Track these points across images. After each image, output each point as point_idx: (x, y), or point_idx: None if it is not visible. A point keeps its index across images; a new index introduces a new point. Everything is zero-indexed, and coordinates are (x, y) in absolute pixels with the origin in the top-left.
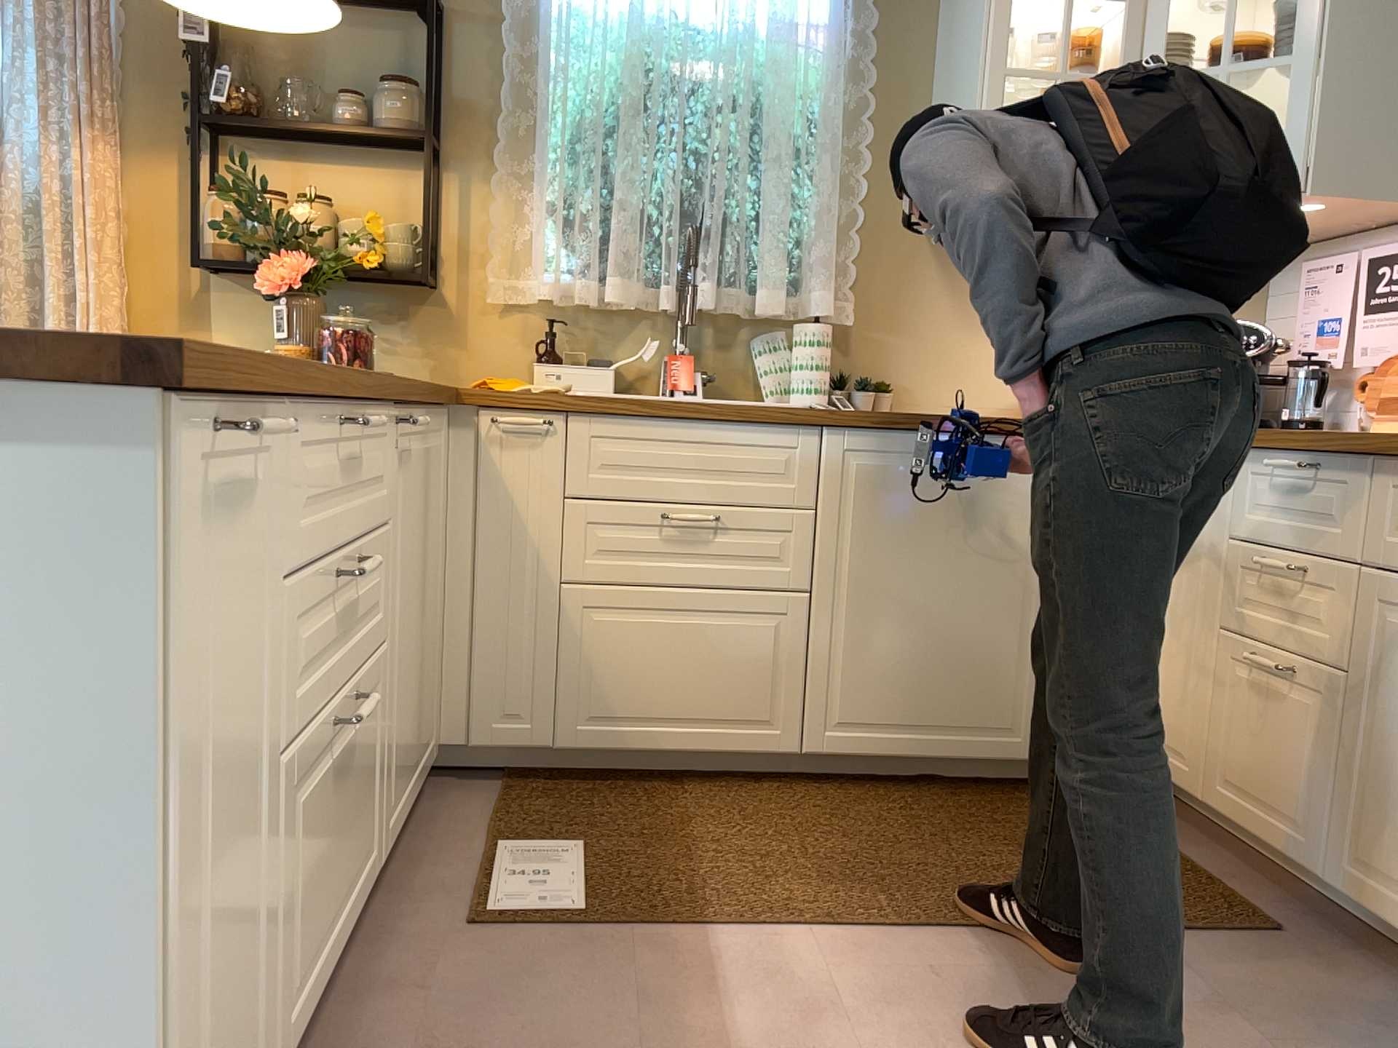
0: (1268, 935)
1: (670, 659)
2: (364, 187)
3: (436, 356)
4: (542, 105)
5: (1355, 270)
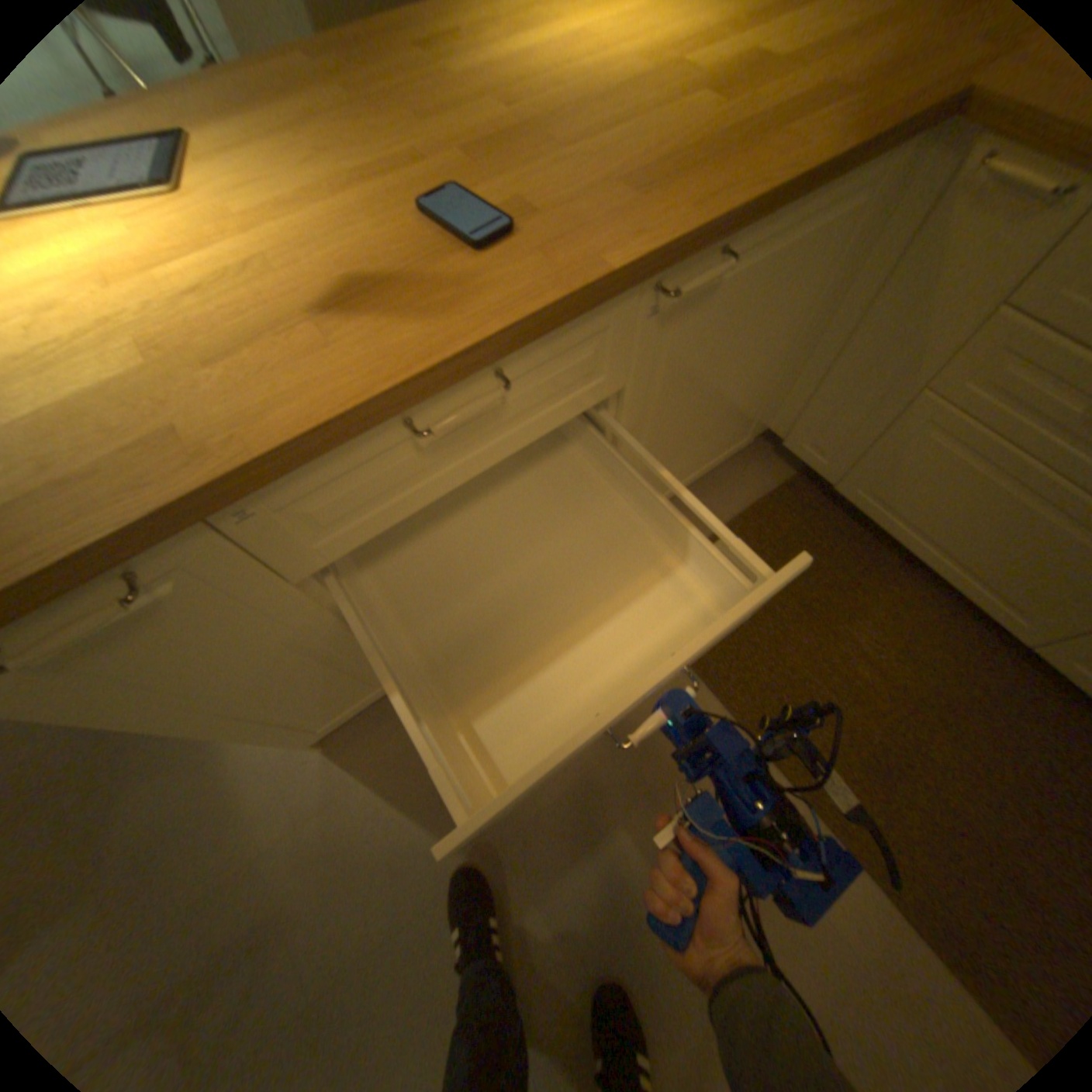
0: None
1: (980, 513)
2: None
3: None
4: None
5: None
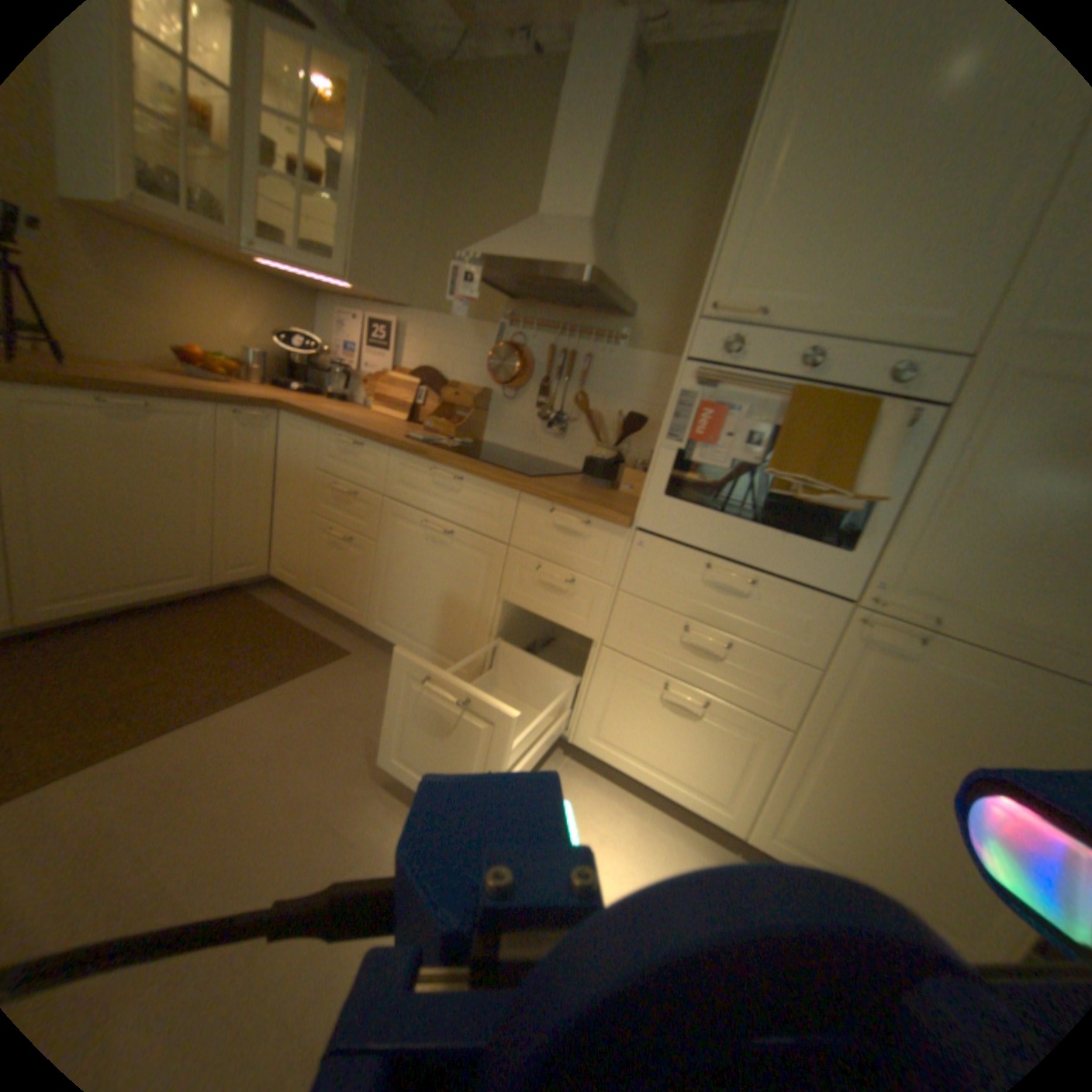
0: (343, 657)
1: None
2: None
3: None
4: None
5: (361, 321)
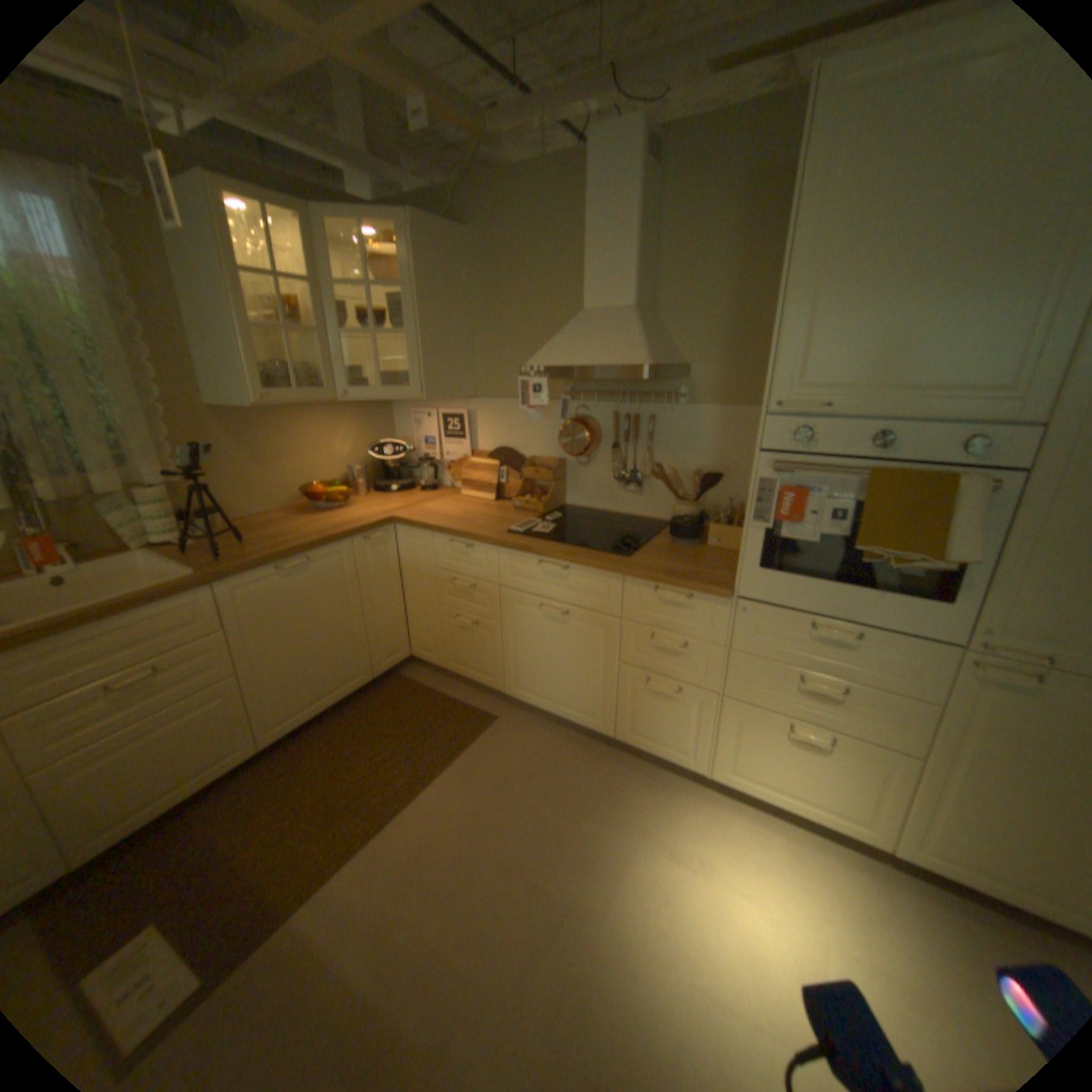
0: (493, 721)
1: (151, 762)
2: None
3: None
4: None
5: (435, 417)
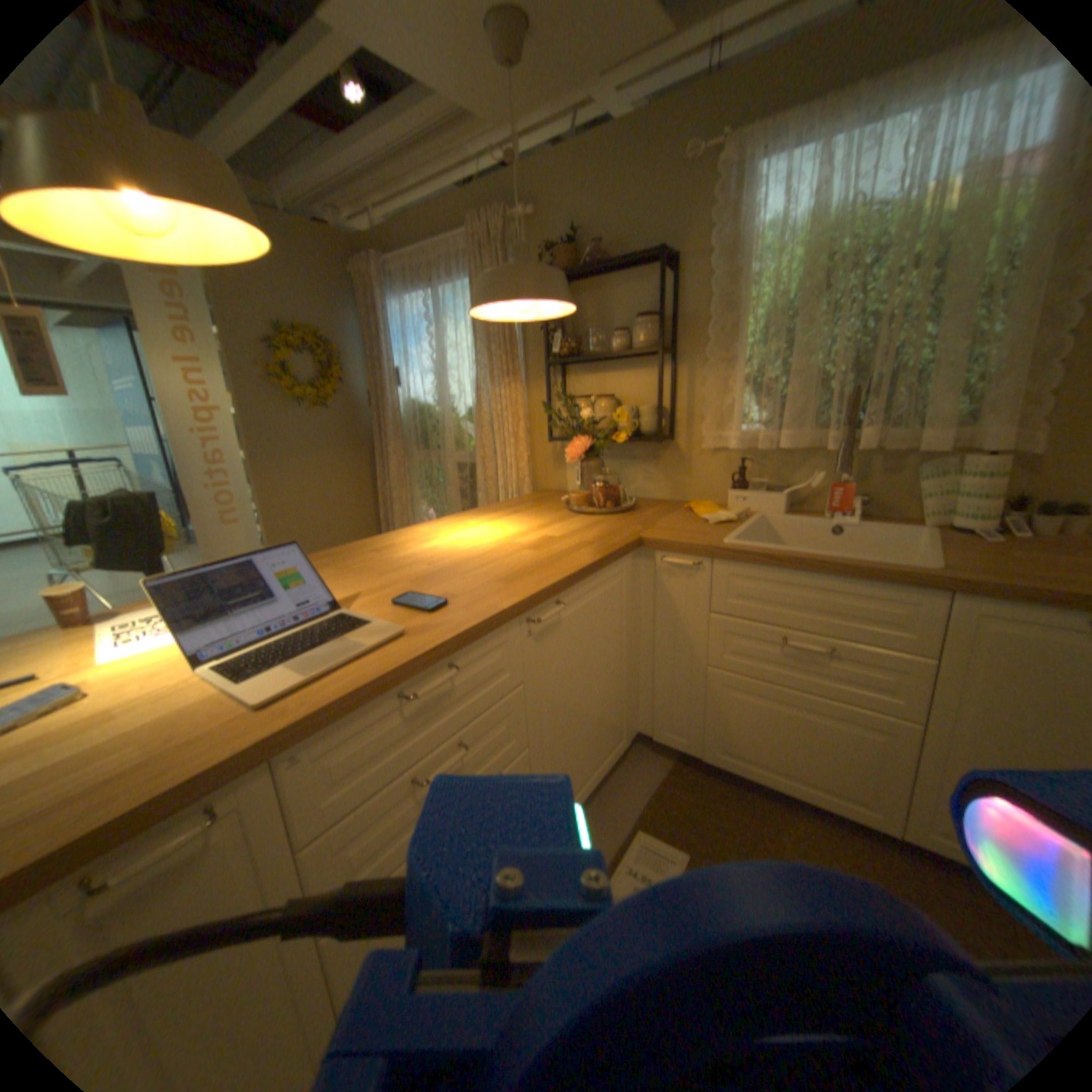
0: None
1: (789, 737)
2: (634, 381)
3: (673, 481)
4: (744, 303)
5: None
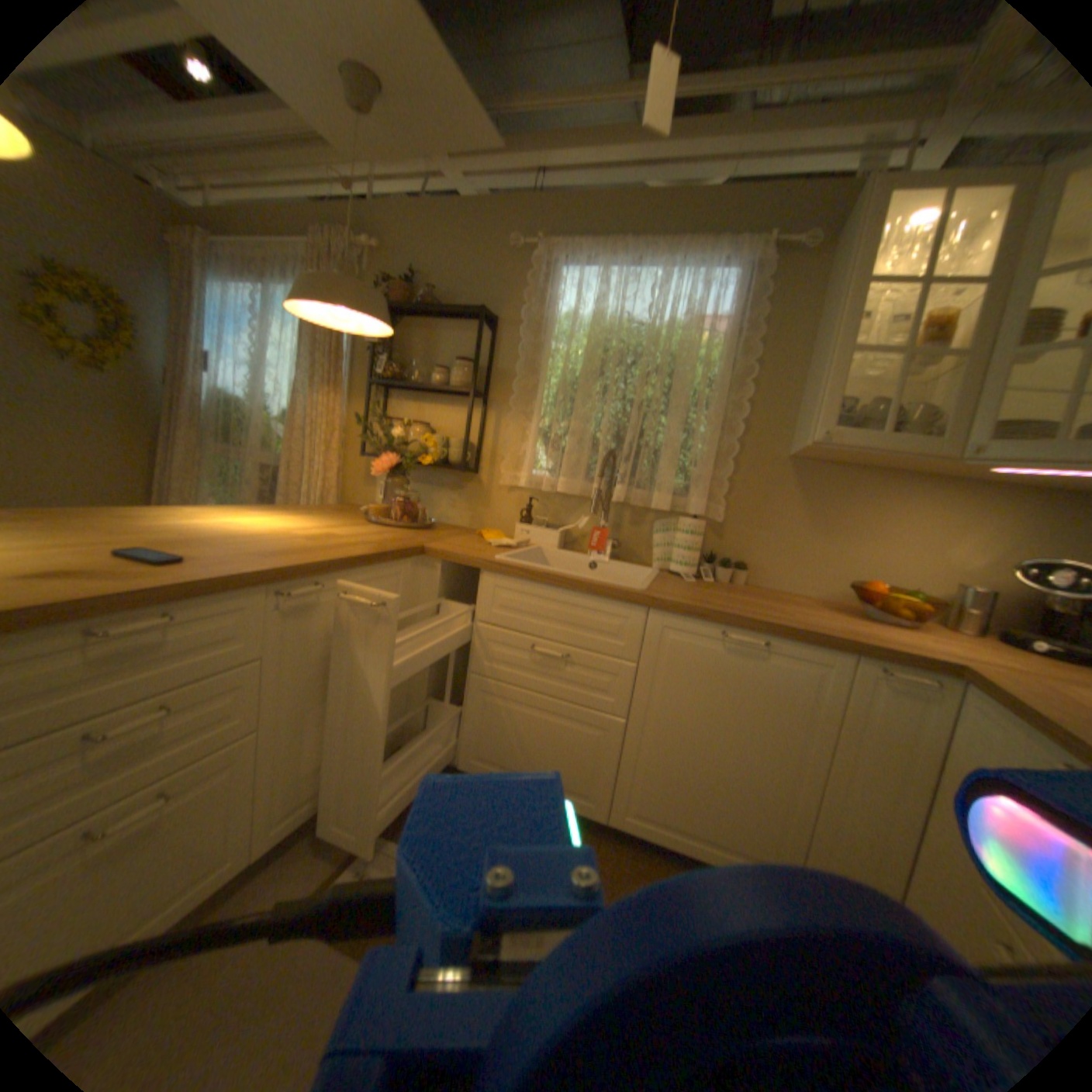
0: None
1: (529, 738)
2: (448, 417)
3: (473, 512)
4: (542, 372)
5: None
